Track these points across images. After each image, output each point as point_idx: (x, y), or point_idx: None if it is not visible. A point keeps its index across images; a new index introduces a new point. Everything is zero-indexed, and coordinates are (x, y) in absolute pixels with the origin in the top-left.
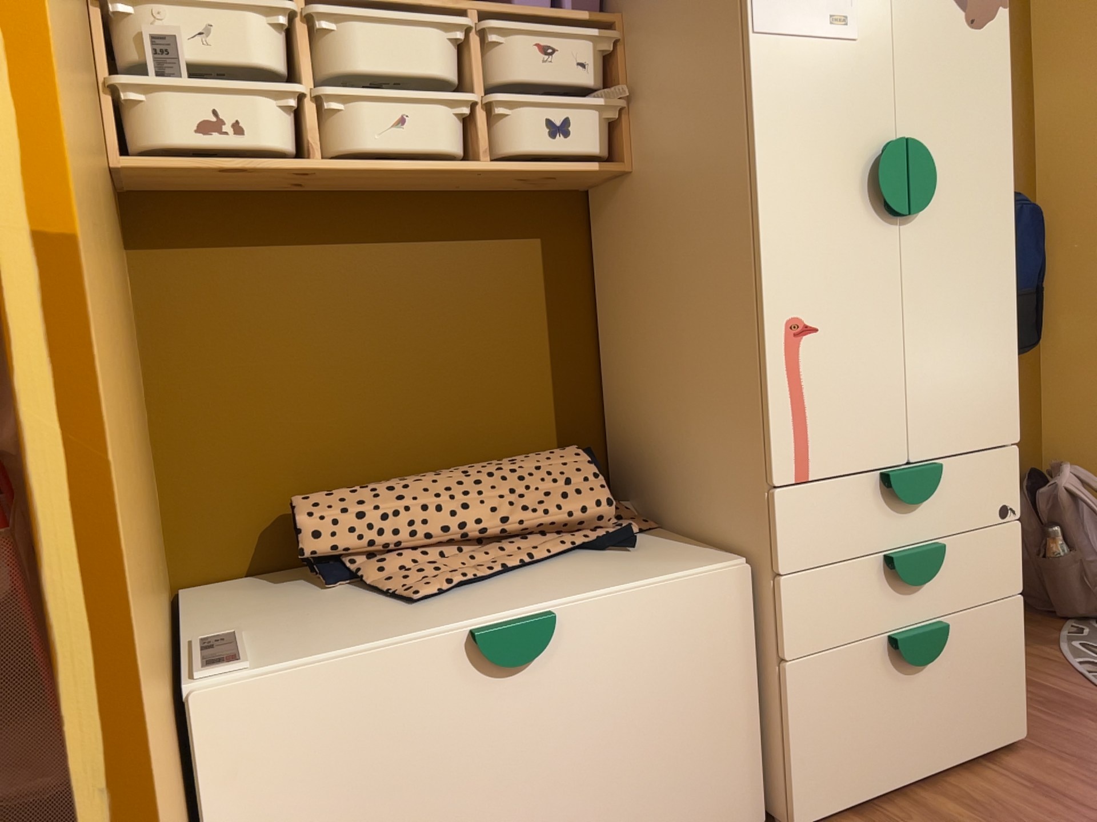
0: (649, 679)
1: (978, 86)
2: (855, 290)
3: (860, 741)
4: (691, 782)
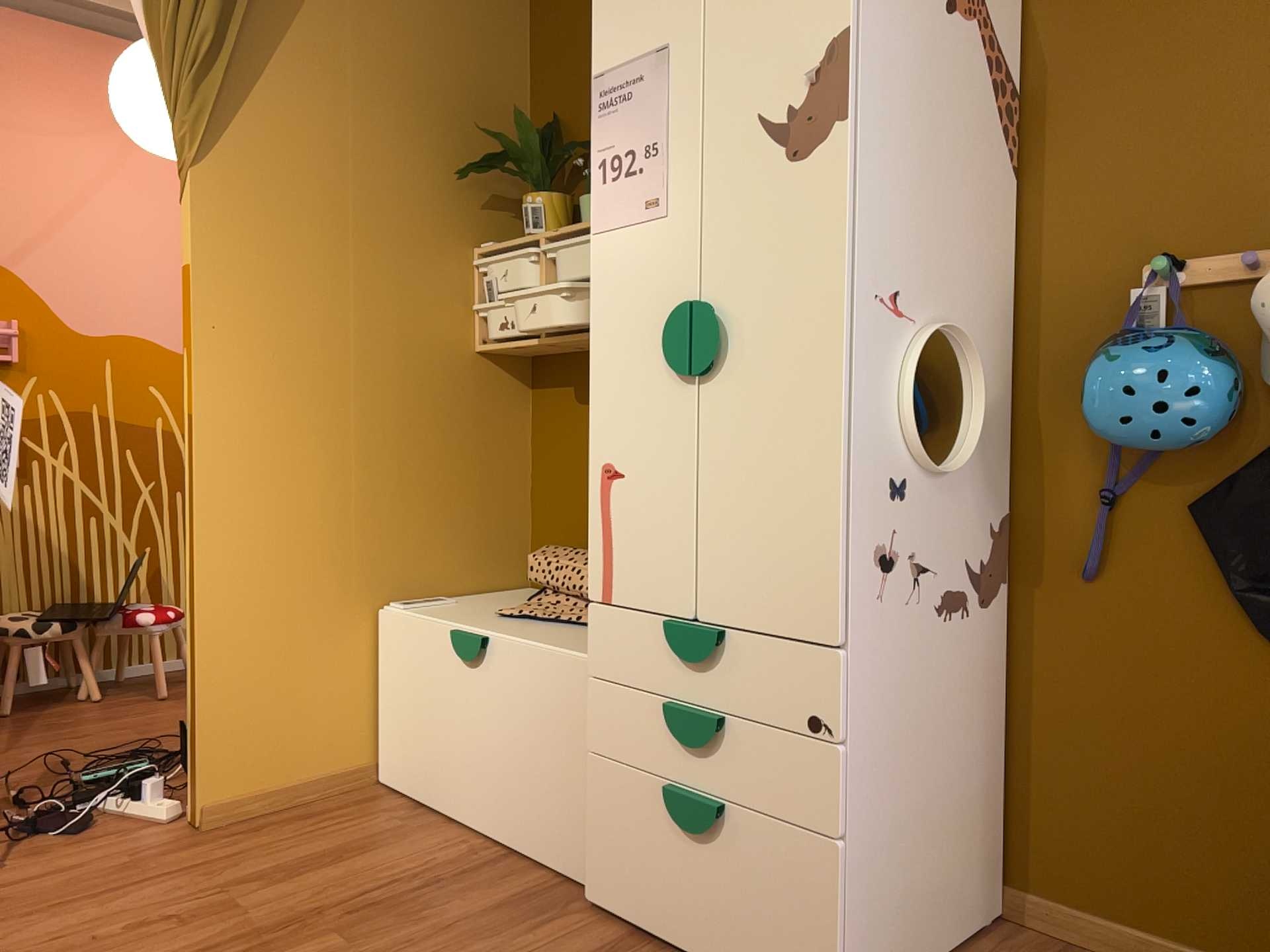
0: (530, 714)
1: (798, 223)
2: (653, 443)
3: (638, 867)
4: (548, 812)
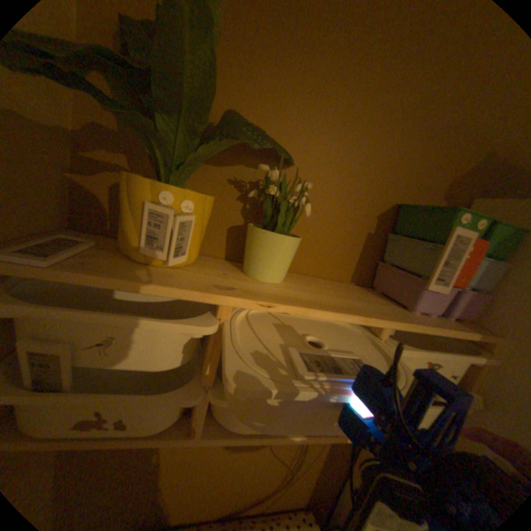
0: None
1: None
2: None
3: None
4: None
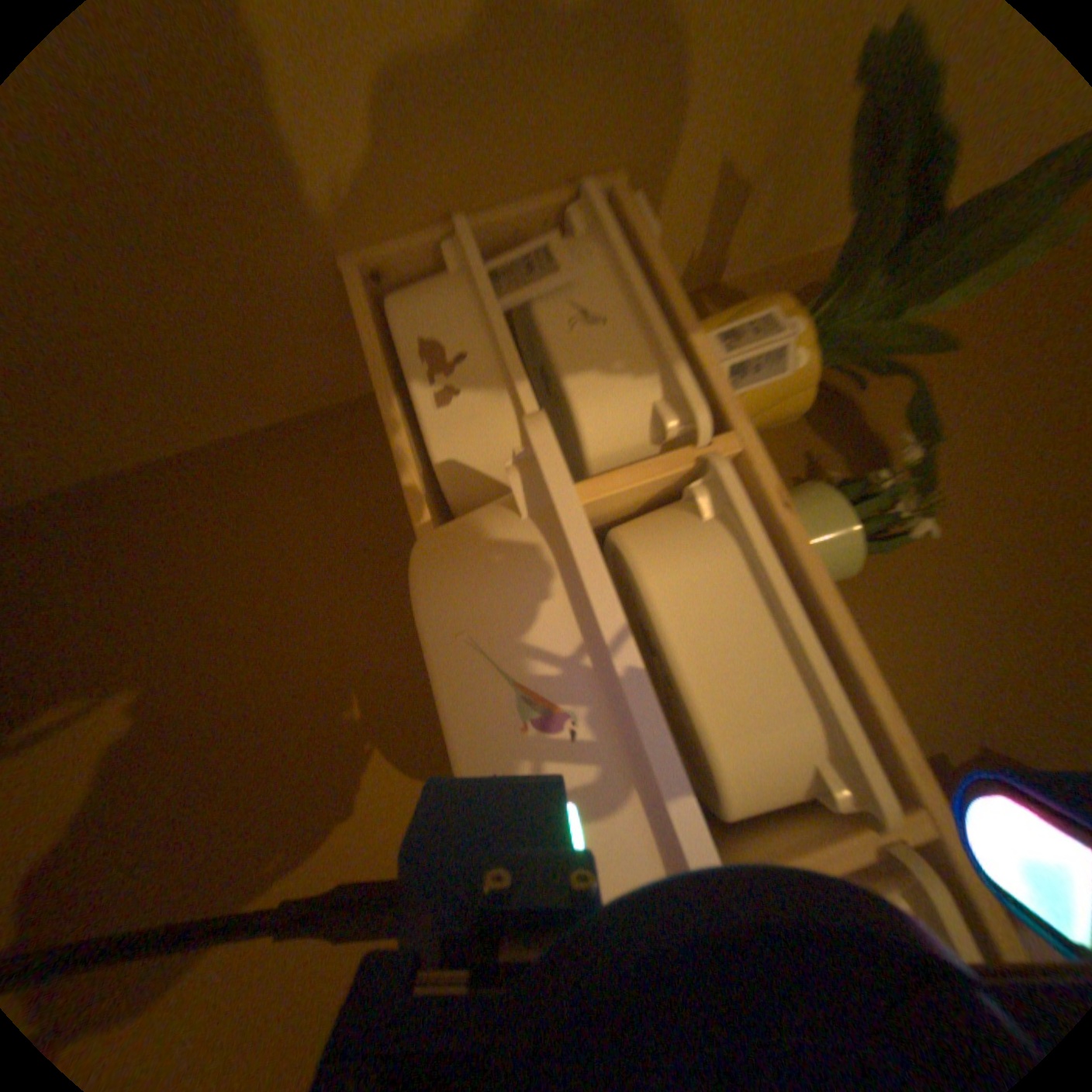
0: None
1: None
2: None
3: None
4: None
